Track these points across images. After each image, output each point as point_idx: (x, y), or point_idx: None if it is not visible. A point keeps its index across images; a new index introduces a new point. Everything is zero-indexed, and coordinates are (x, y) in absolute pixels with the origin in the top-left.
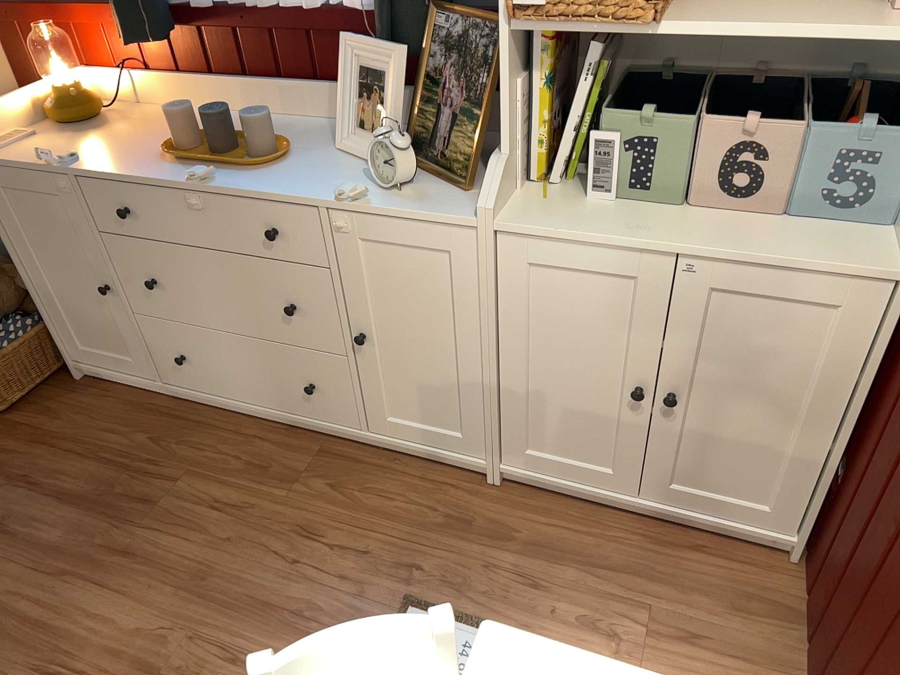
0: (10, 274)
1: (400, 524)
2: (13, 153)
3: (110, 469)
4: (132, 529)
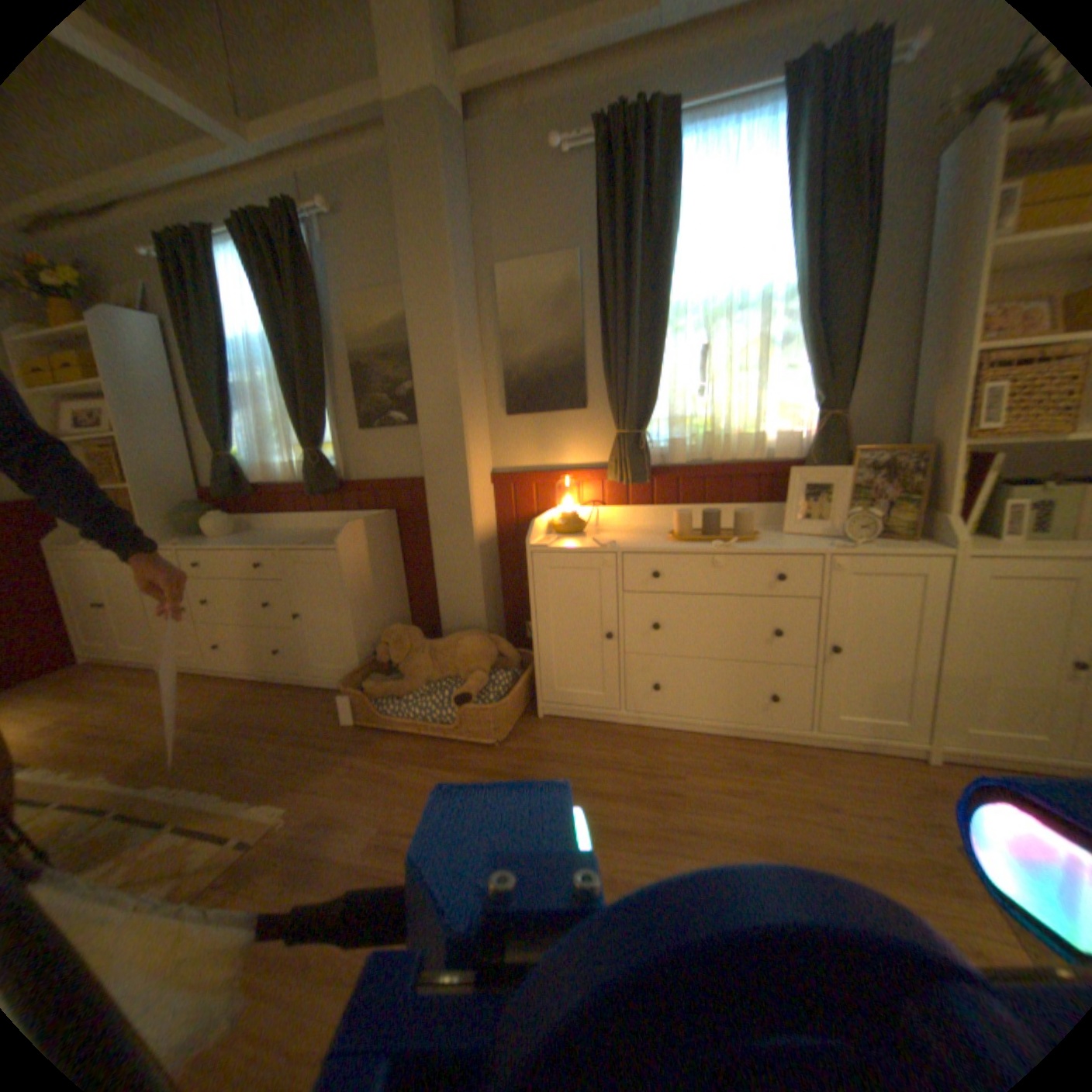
0: (487, 638)
1: (896, 801)
2: (549, 542)
3: (617, 778)
4: (678, 820)
